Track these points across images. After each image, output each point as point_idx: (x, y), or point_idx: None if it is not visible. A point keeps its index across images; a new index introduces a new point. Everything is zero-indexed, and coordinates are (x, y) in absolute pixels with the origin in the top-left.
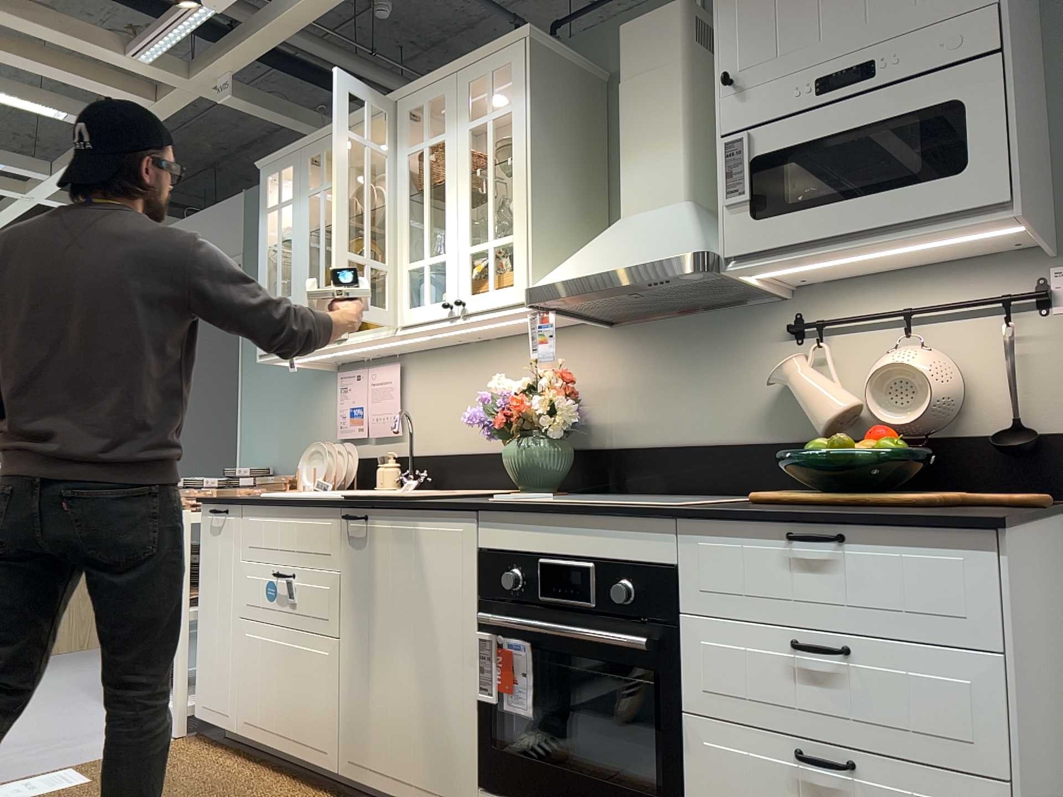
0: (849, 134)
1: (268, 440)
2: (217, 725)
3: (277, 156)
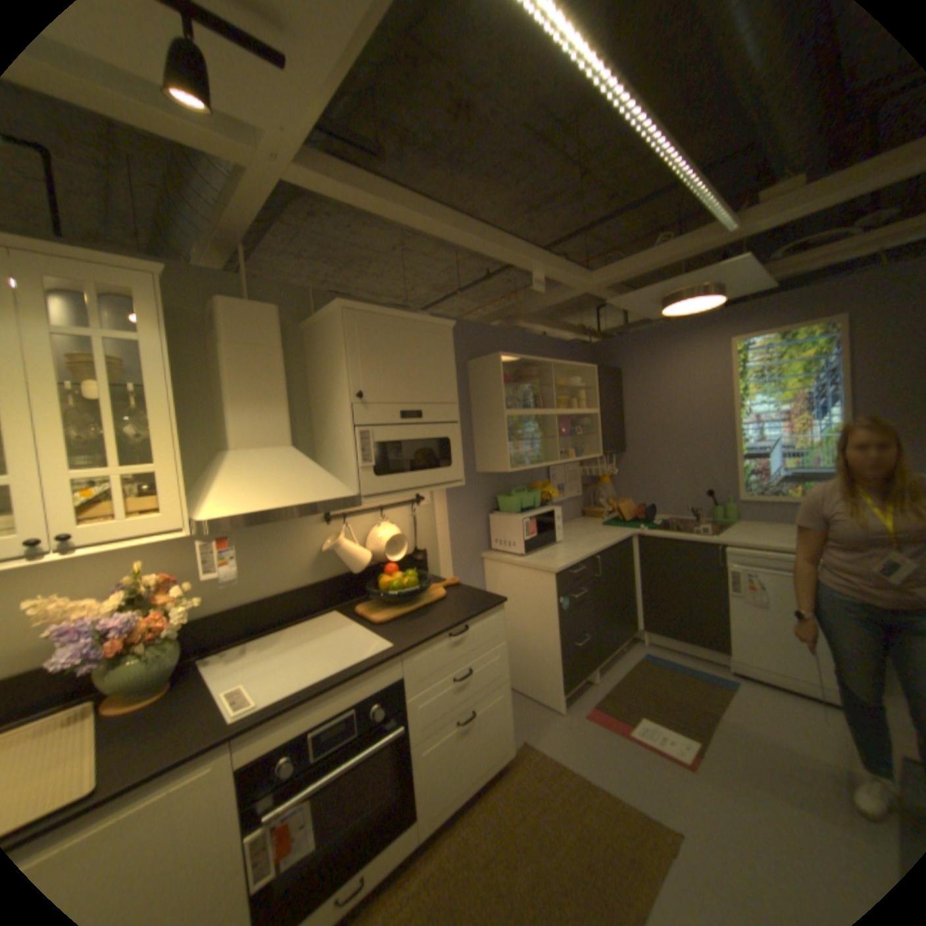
0: (414, 441)
1: None
2: None
3: None
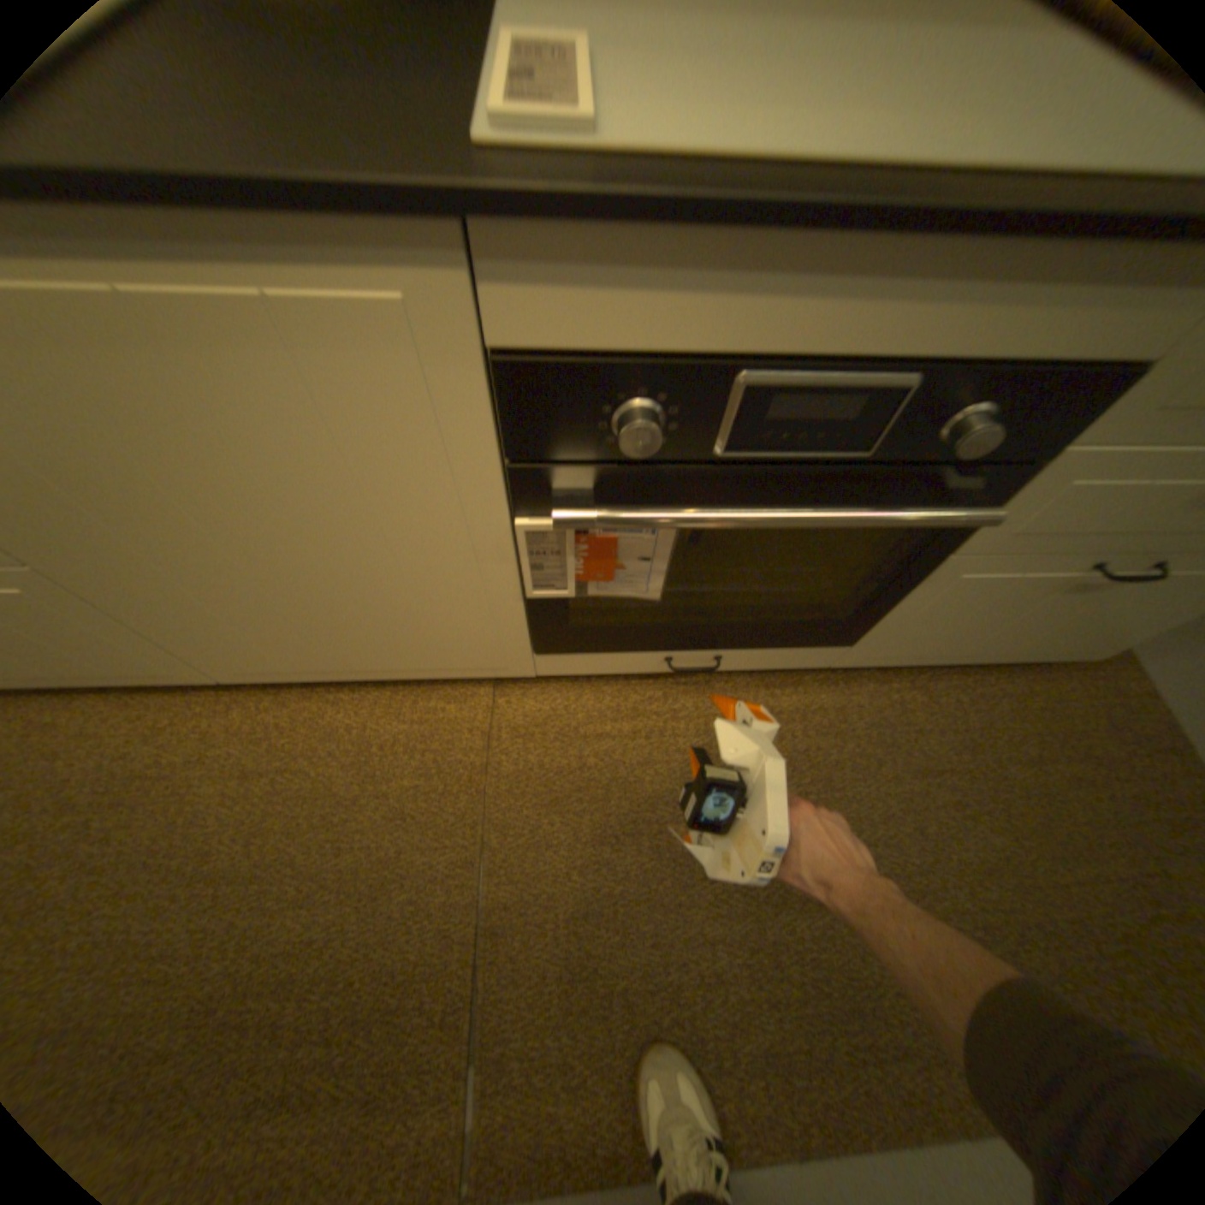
0: None
1: None
2: None
3: None
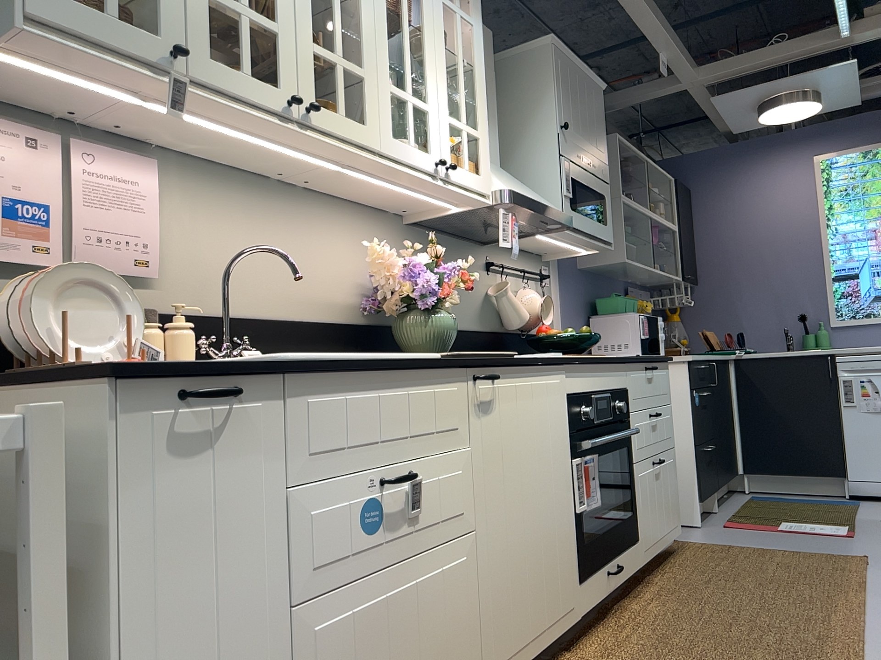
0: (588, 188)
1: None
2: None
3: None
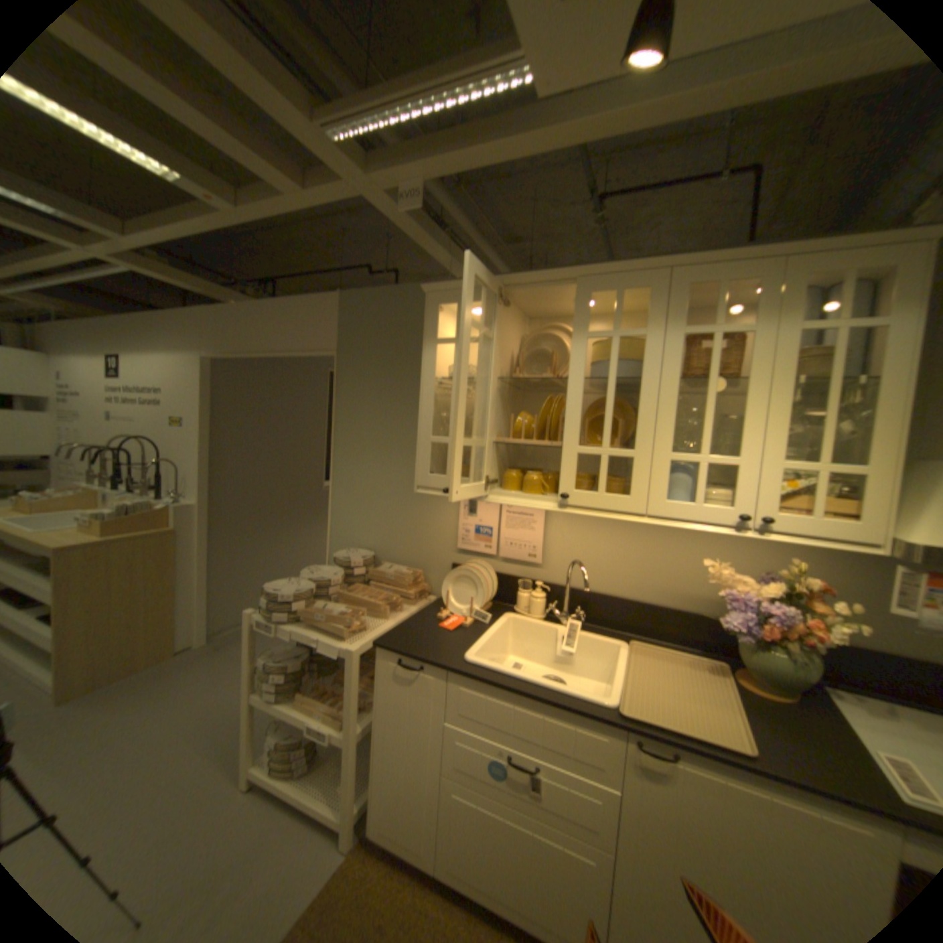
0: None
1: (366, 526)
2: (401, 858)
3: (456, 285)
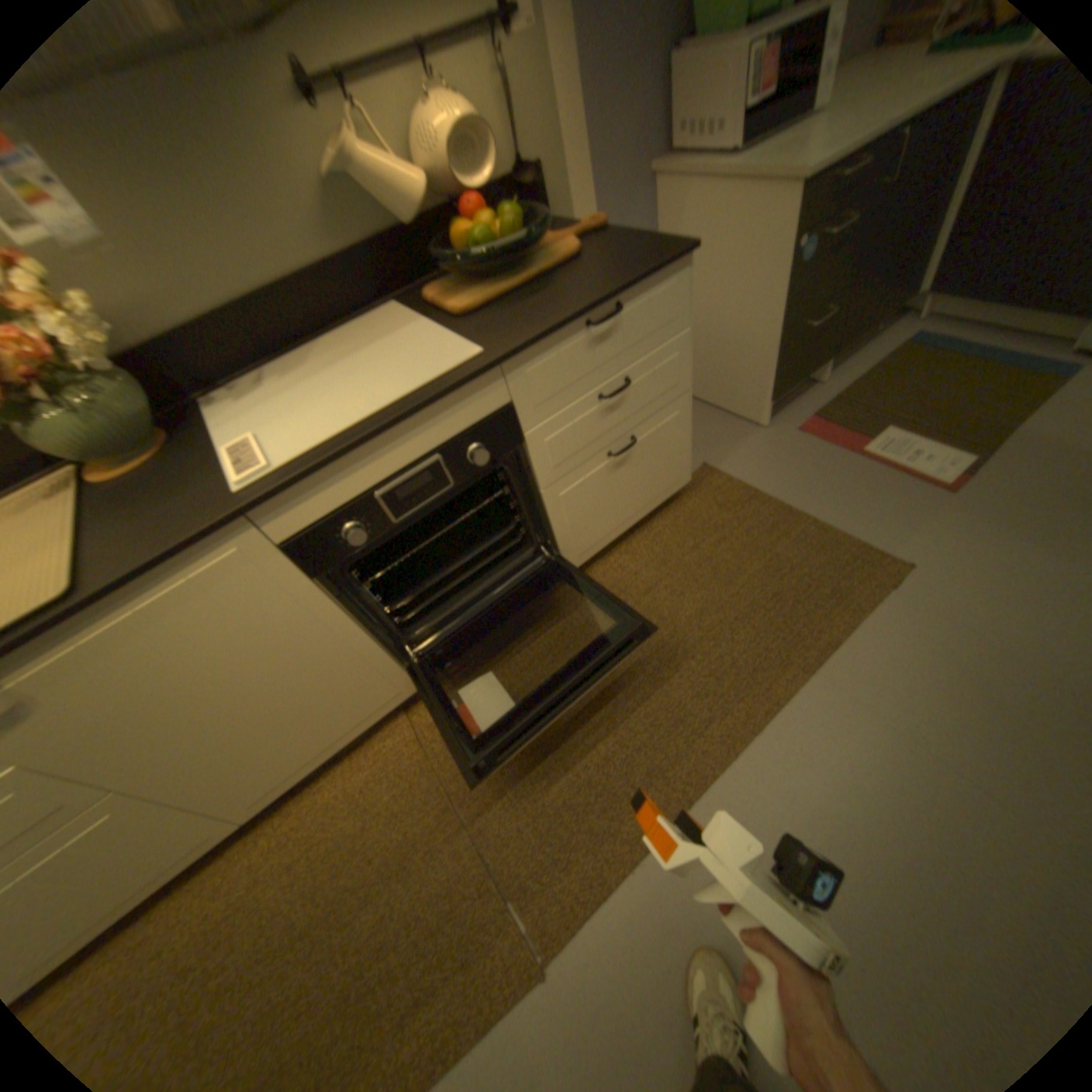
0: None
1: None
2: None
3: None
